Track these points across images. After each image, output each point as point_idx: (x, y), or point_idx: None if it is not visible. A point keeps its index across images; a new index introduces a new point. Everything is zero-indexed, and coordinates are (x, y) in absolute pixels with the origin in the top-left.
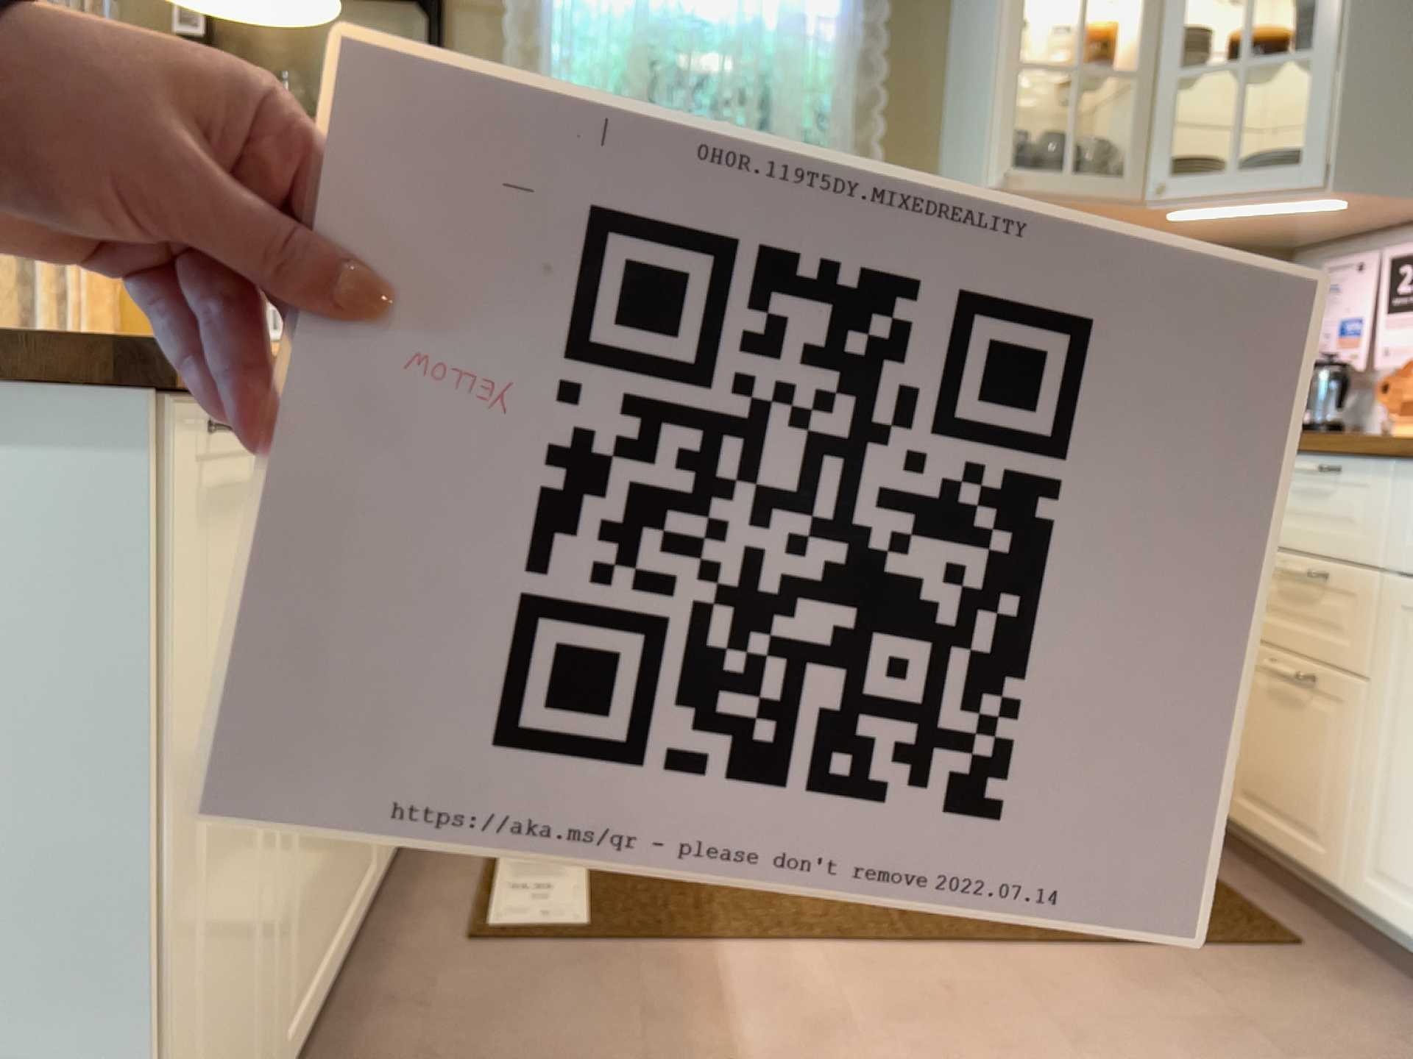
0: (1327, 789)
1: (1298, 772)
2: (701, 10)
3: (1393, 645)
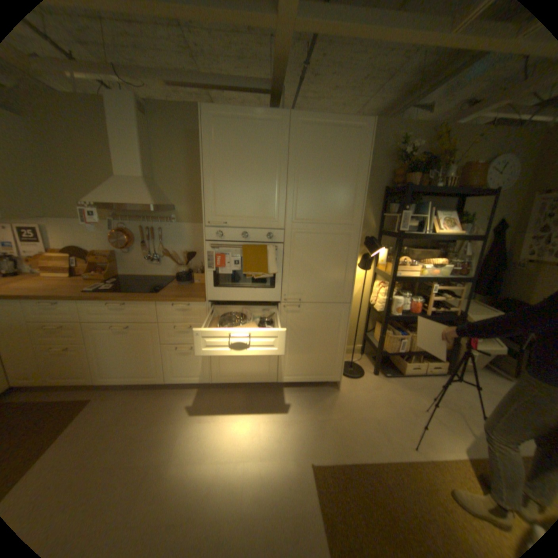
0: (79, 368)
1: (68, 368)
2: None
3: (87, 337)
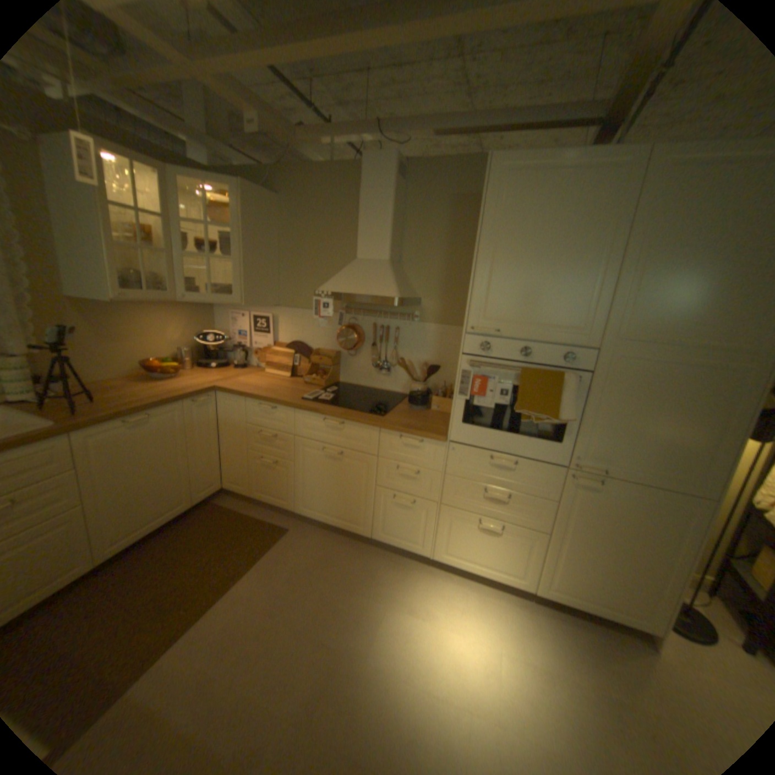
0: (283, 488)
1: (273, 485)
2: None
3: (298, 454)
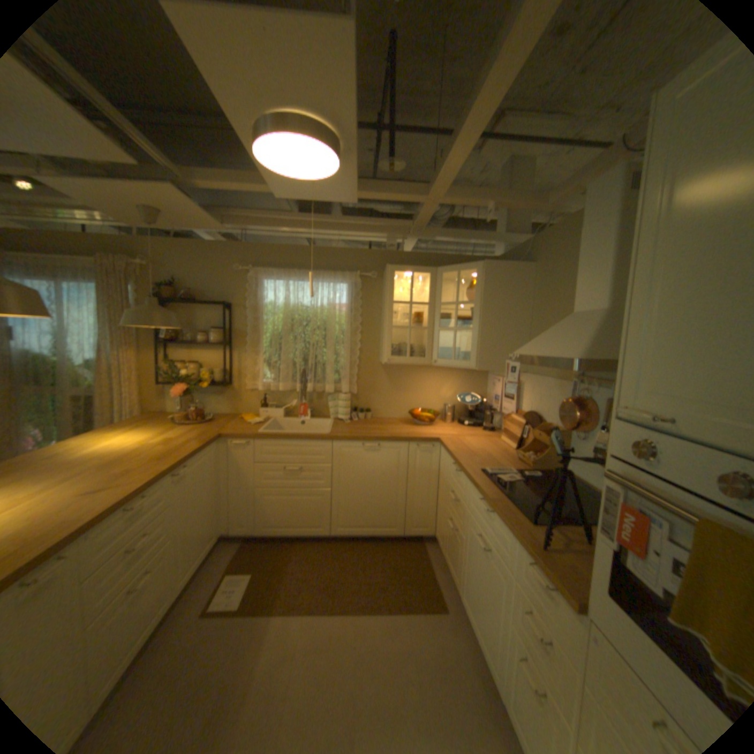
0: (458, 563)
1: (454, 554)
2: (306, 304)
3: (468, 530)
